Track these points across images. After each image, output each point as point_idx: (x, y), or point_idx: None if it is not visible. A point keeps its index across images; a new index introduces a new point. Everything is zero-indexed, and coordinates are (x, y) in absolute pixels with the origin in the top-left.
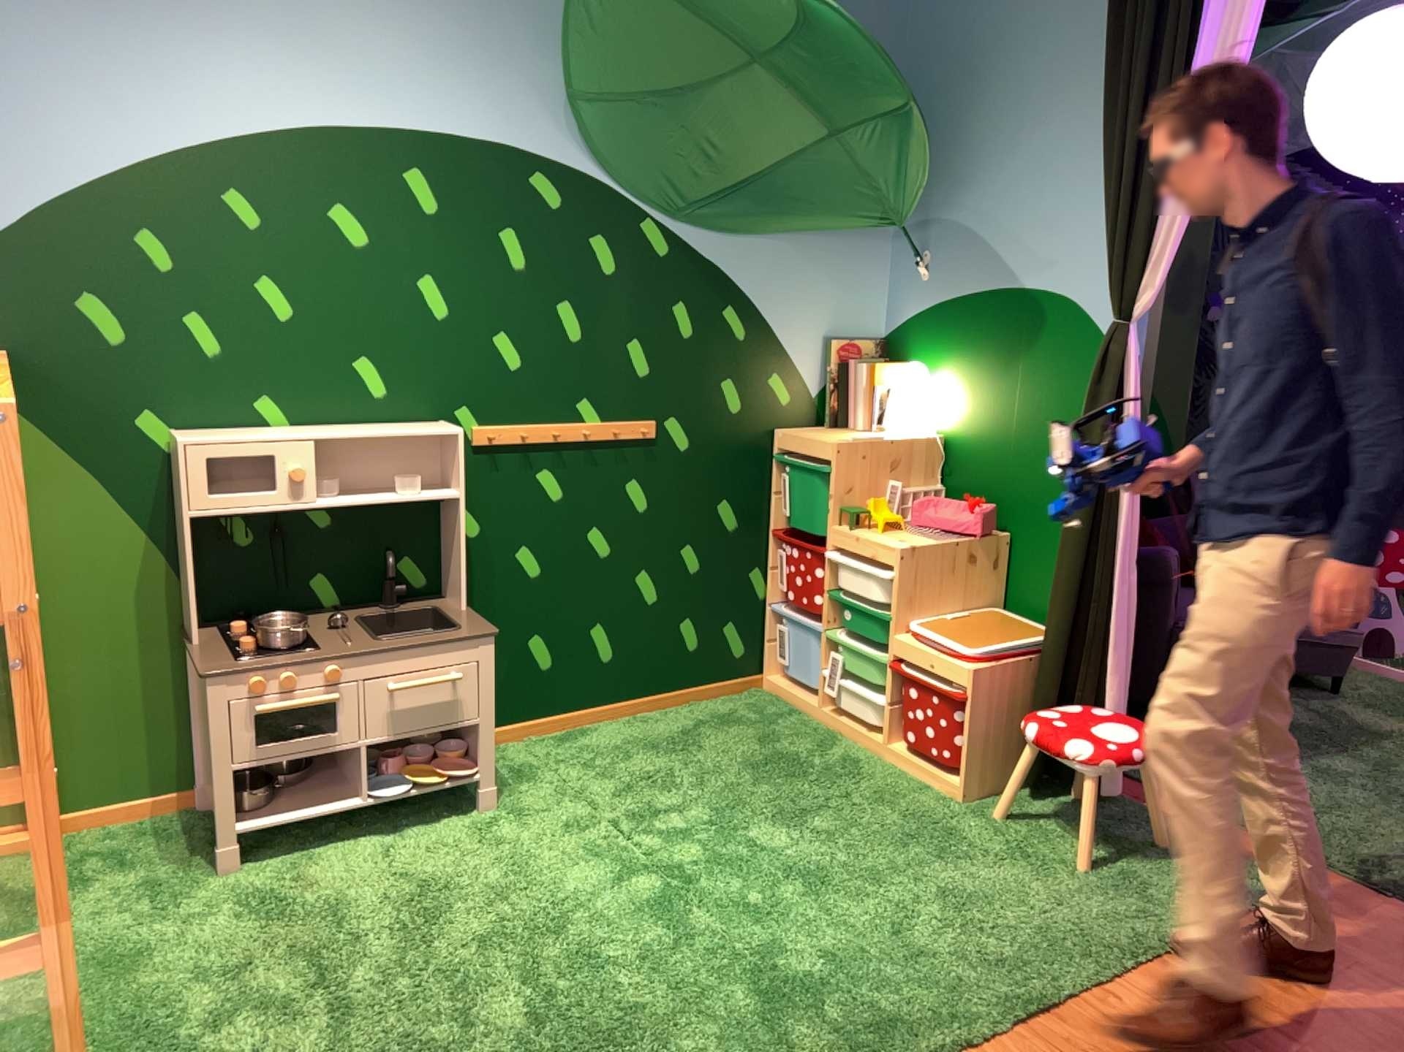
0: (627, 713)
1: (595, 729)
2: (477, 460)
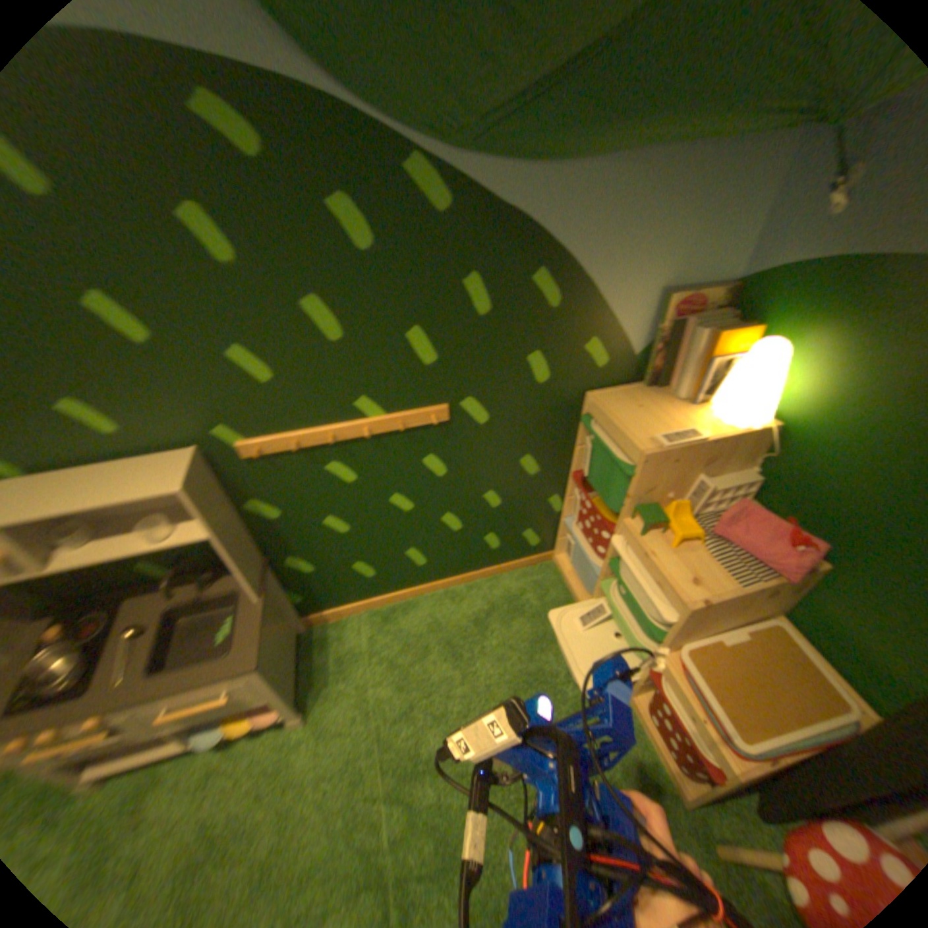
0: (443, 589)
1: (414, 611)
2: (255, 465)
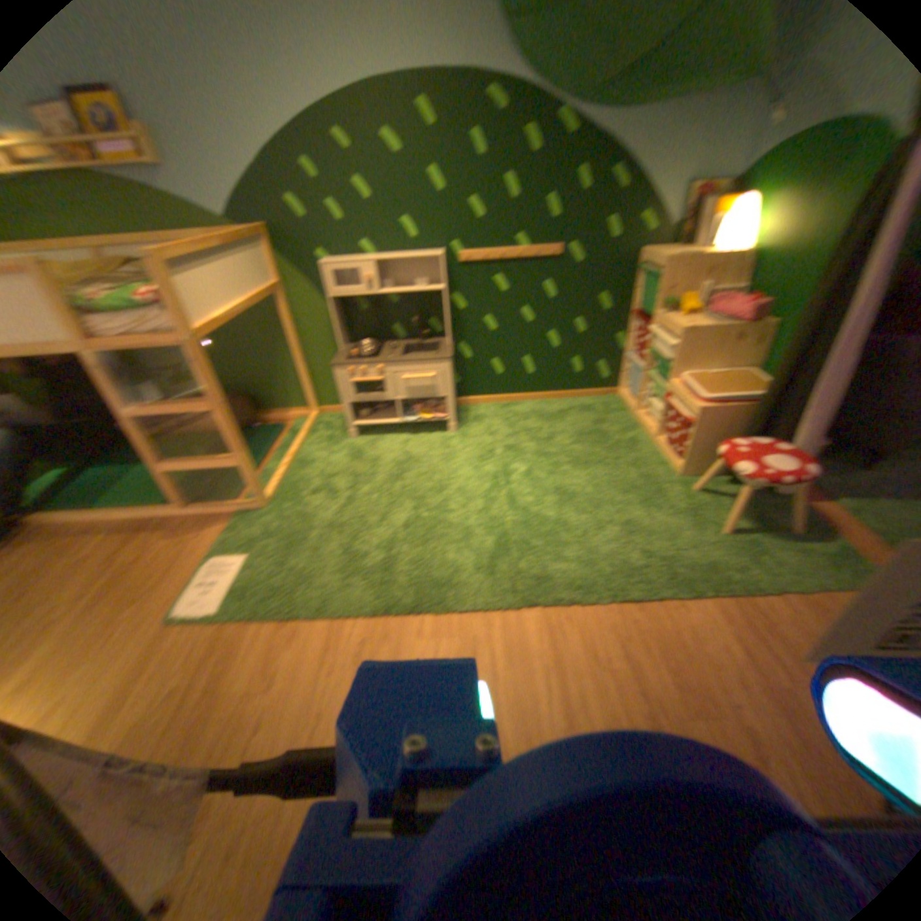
0: (536, 398)
1: (517, 404)
2: (457, 268)
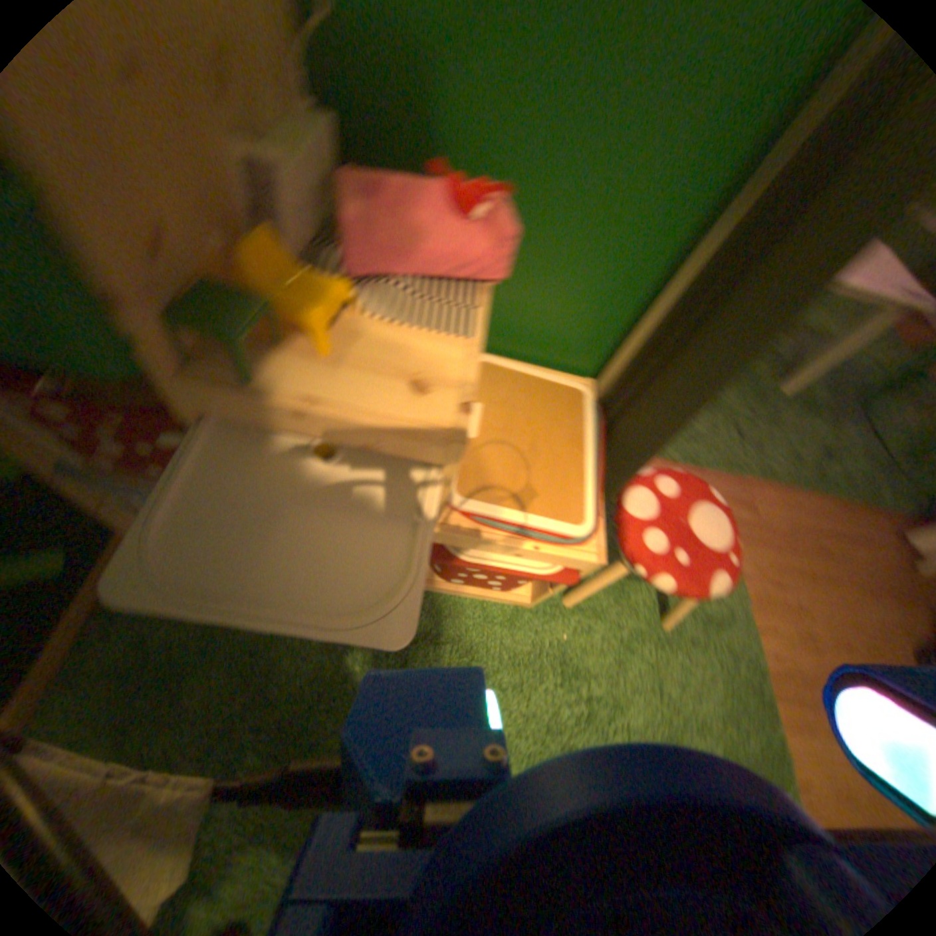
0: None
1: None
2: None
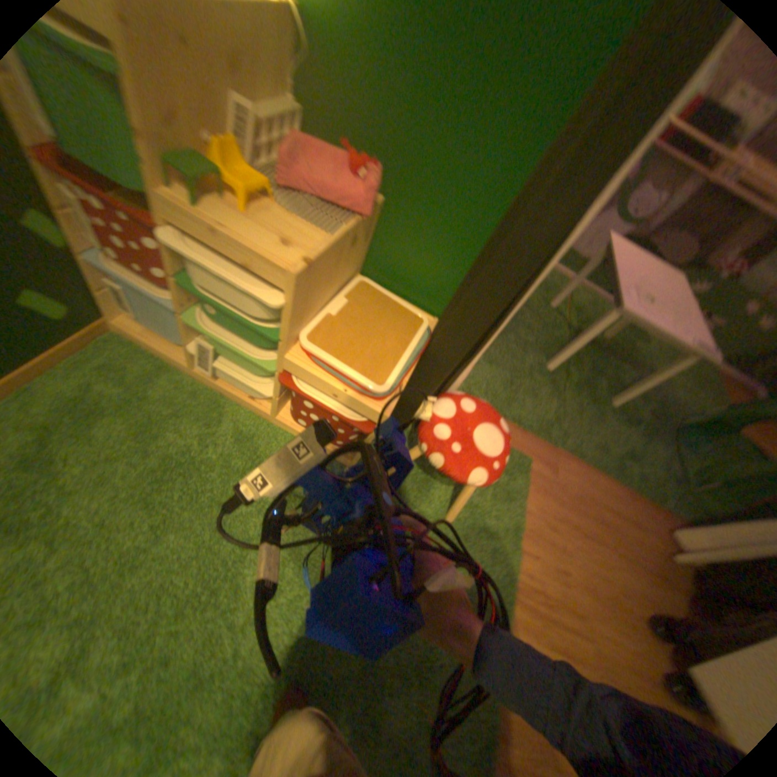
0: None
1: None
2: None
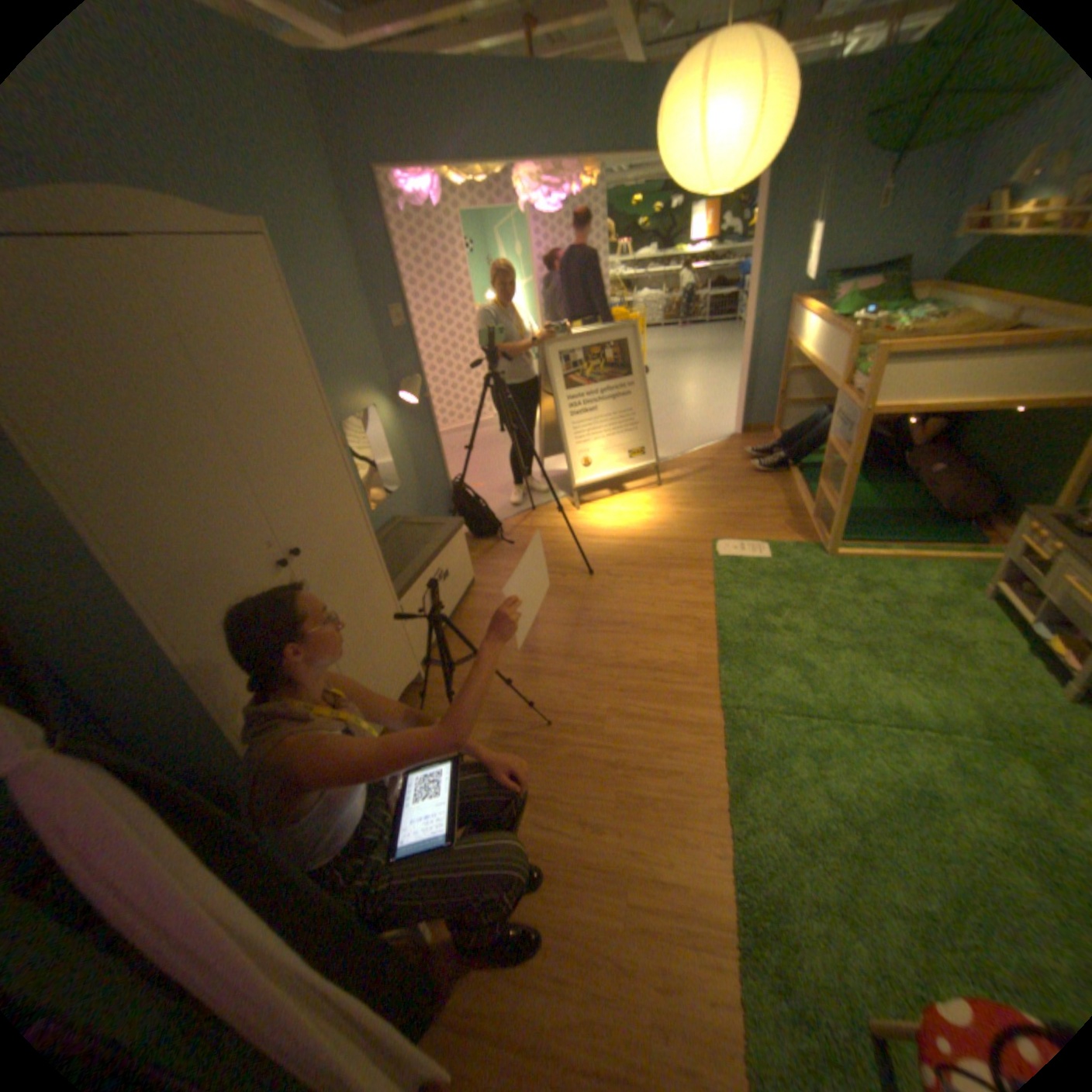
0: None
1: None
2: None
